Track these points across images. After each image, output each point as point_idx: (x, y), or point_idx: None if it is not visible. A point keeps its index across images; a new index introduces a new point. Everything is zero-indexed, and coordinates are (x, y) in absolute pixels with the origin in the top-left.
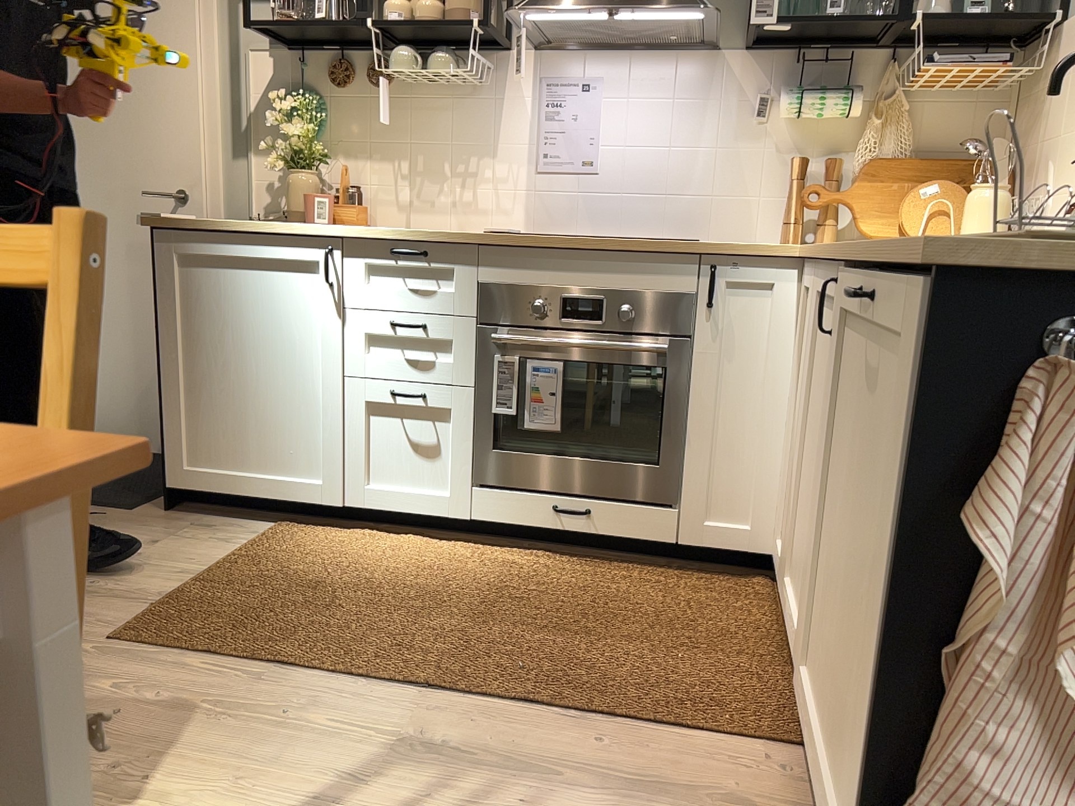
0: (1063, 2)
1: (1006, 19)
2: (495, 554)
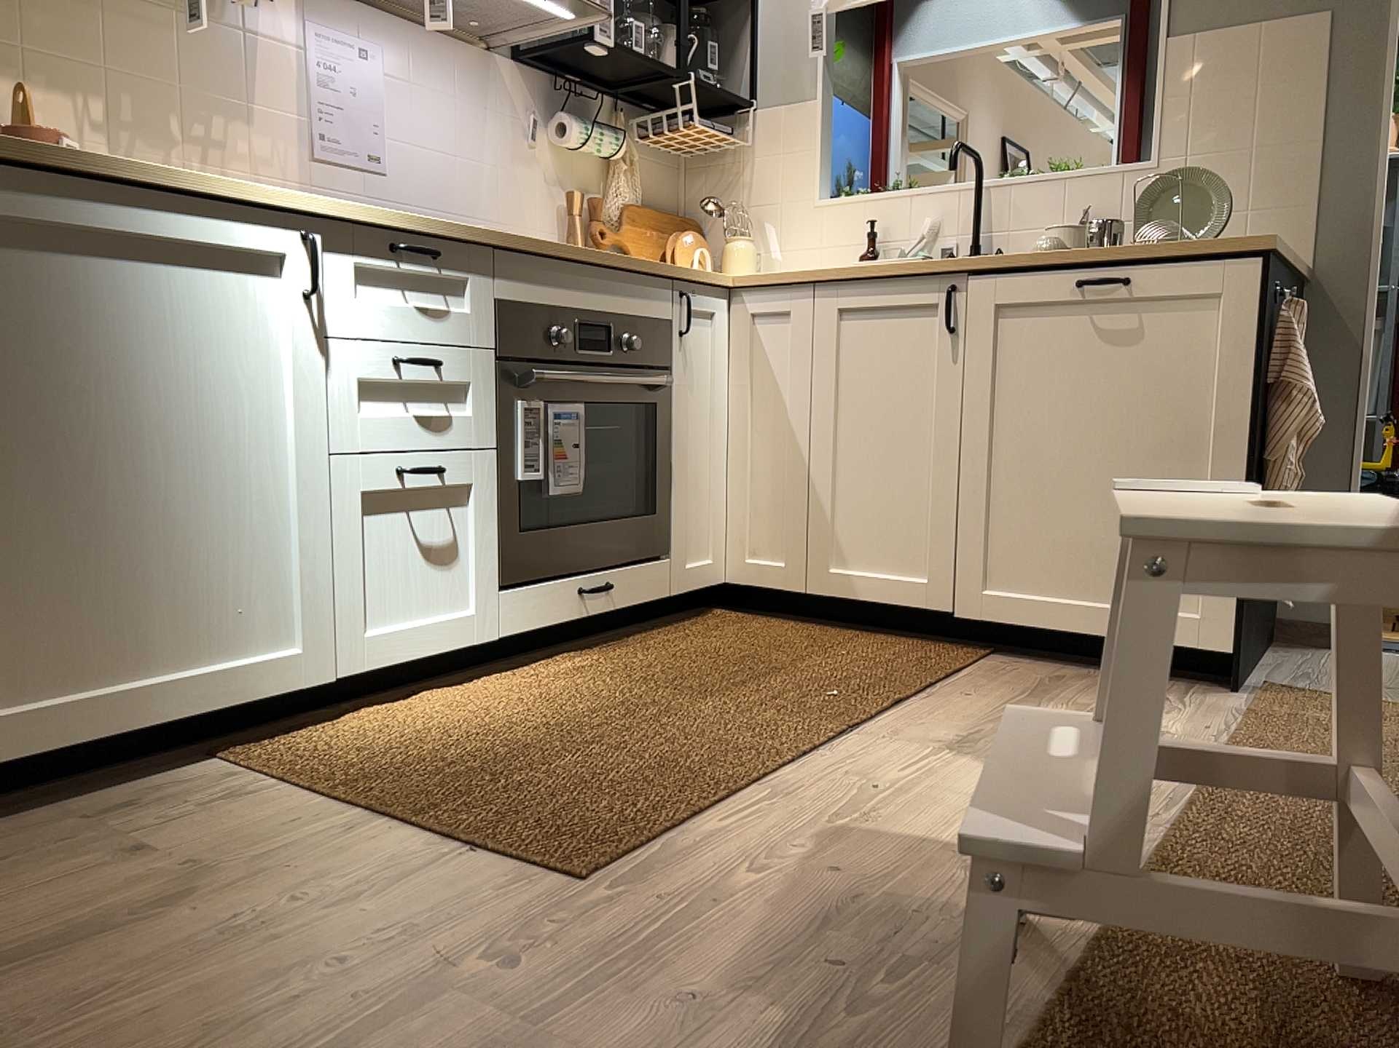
0: (745, 93)
1: (732, 96)
2: (525, 673)
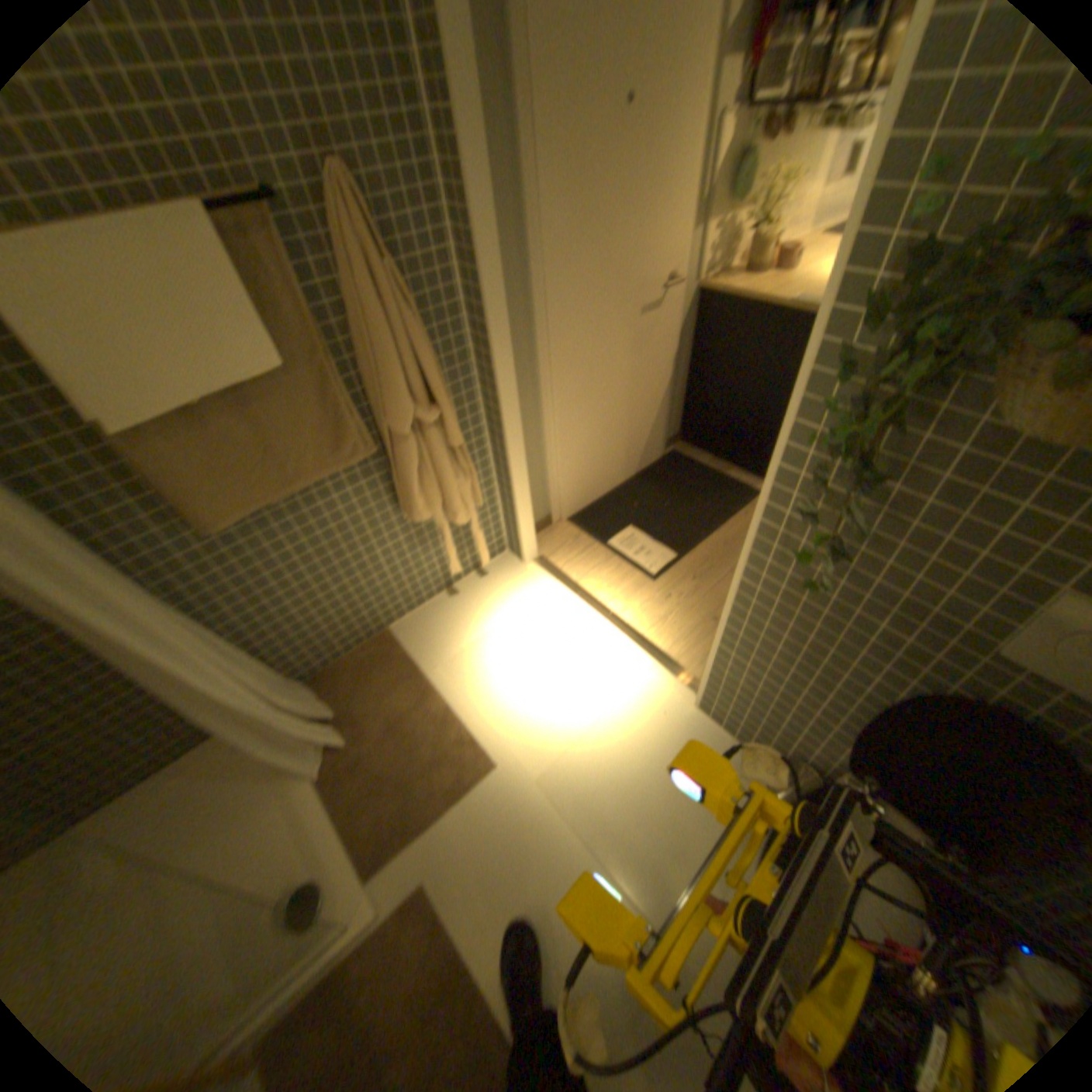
0: None
1: None
2: None
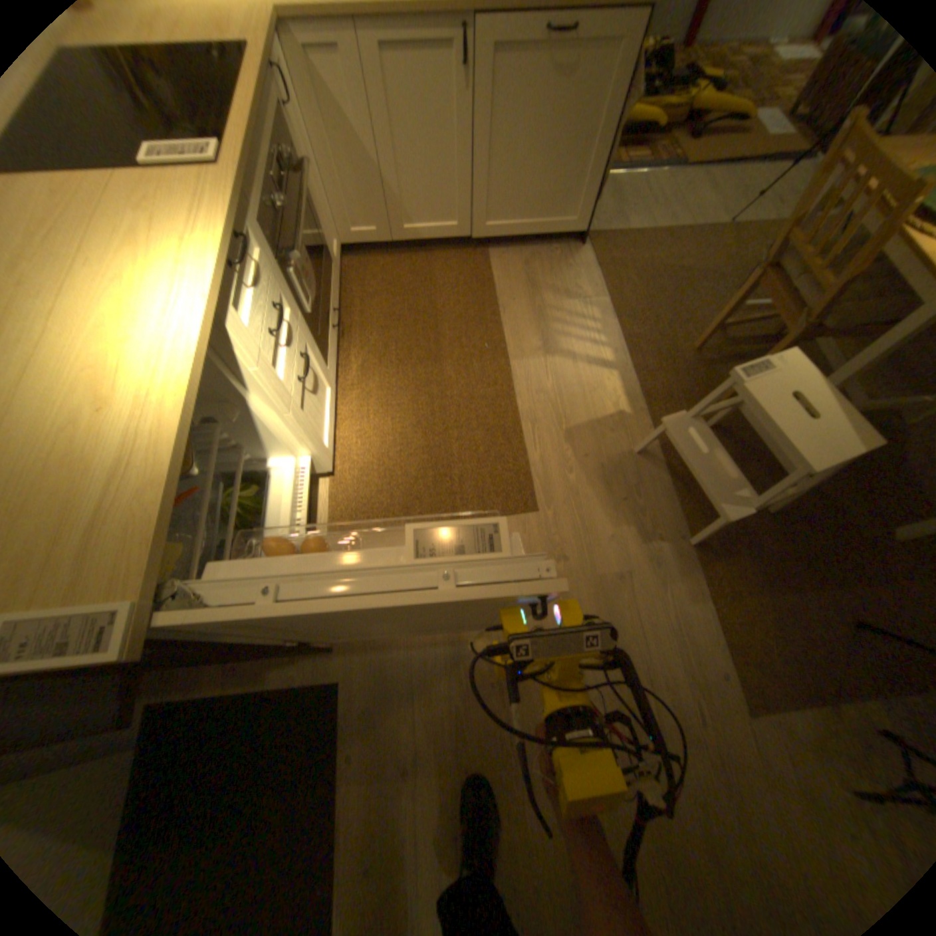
0: None
1: None
2: (341, 383)
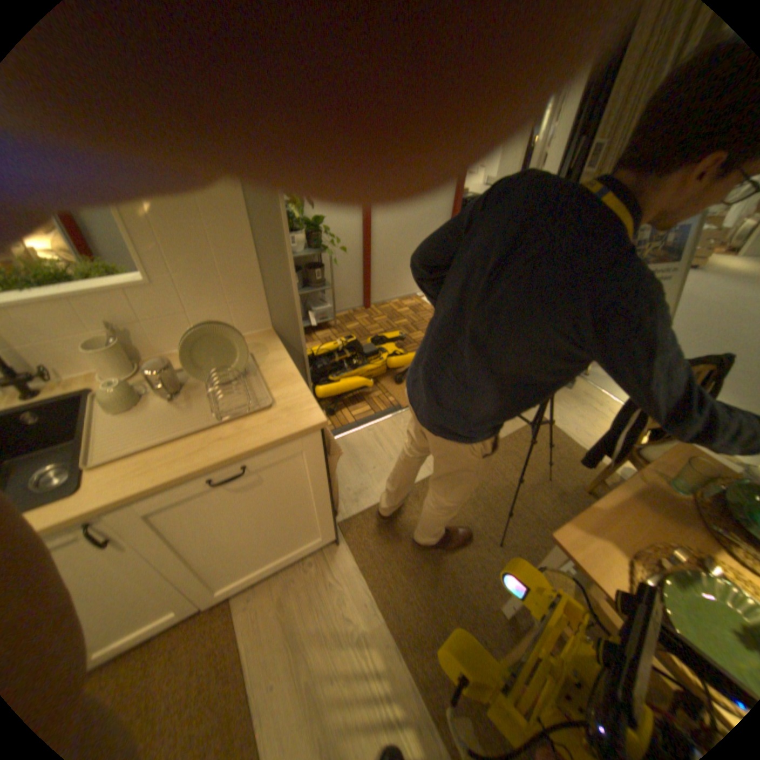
0: None
1: None
2: None
